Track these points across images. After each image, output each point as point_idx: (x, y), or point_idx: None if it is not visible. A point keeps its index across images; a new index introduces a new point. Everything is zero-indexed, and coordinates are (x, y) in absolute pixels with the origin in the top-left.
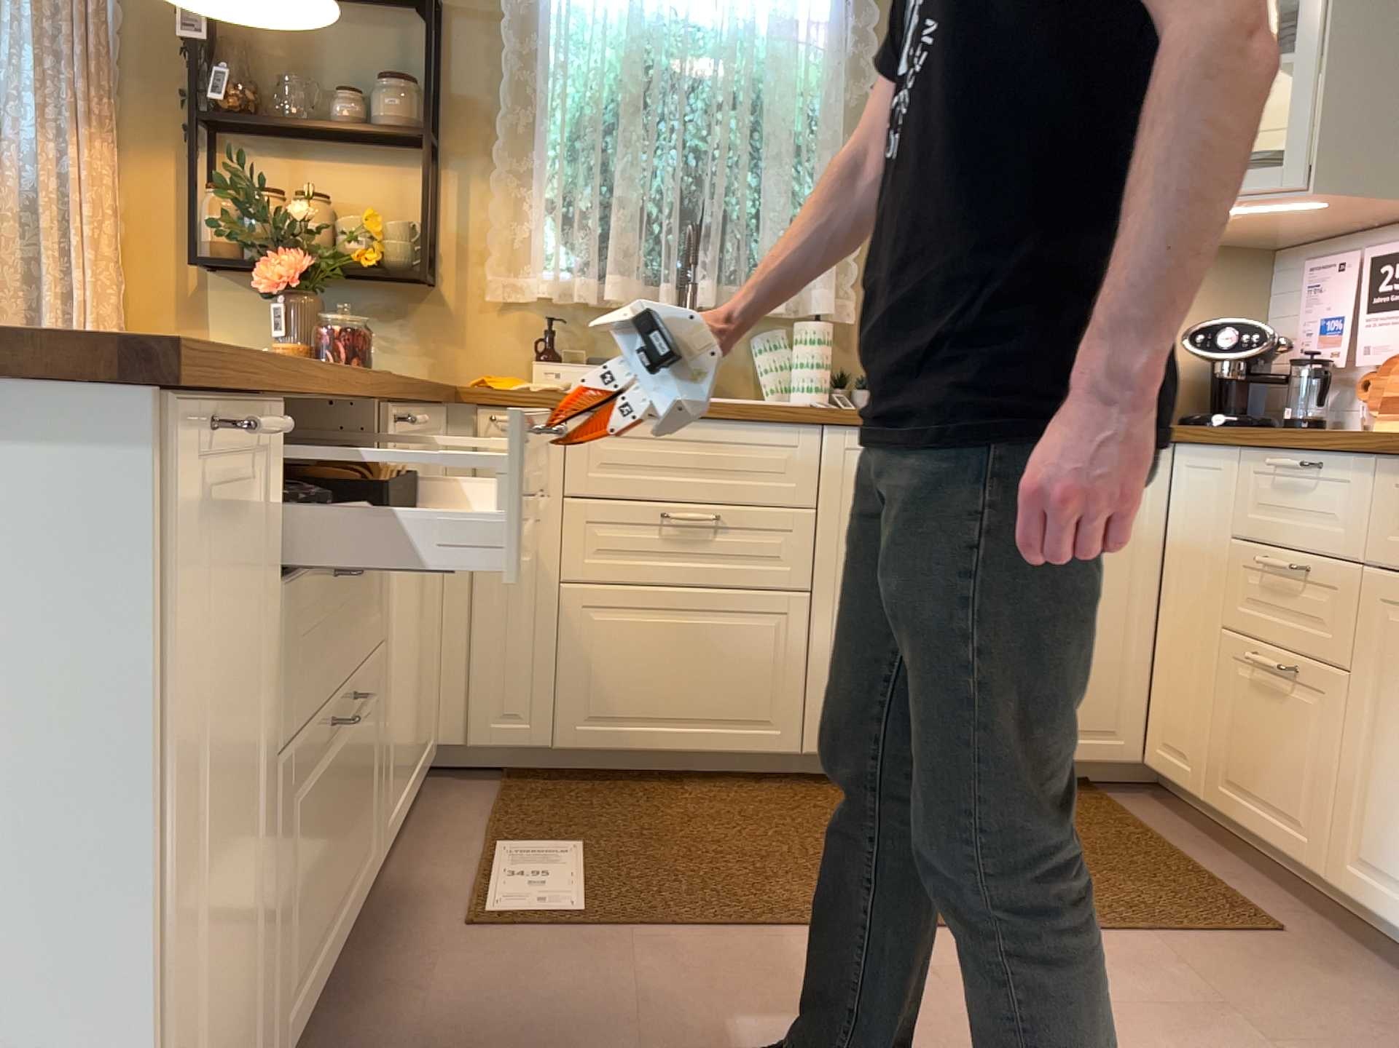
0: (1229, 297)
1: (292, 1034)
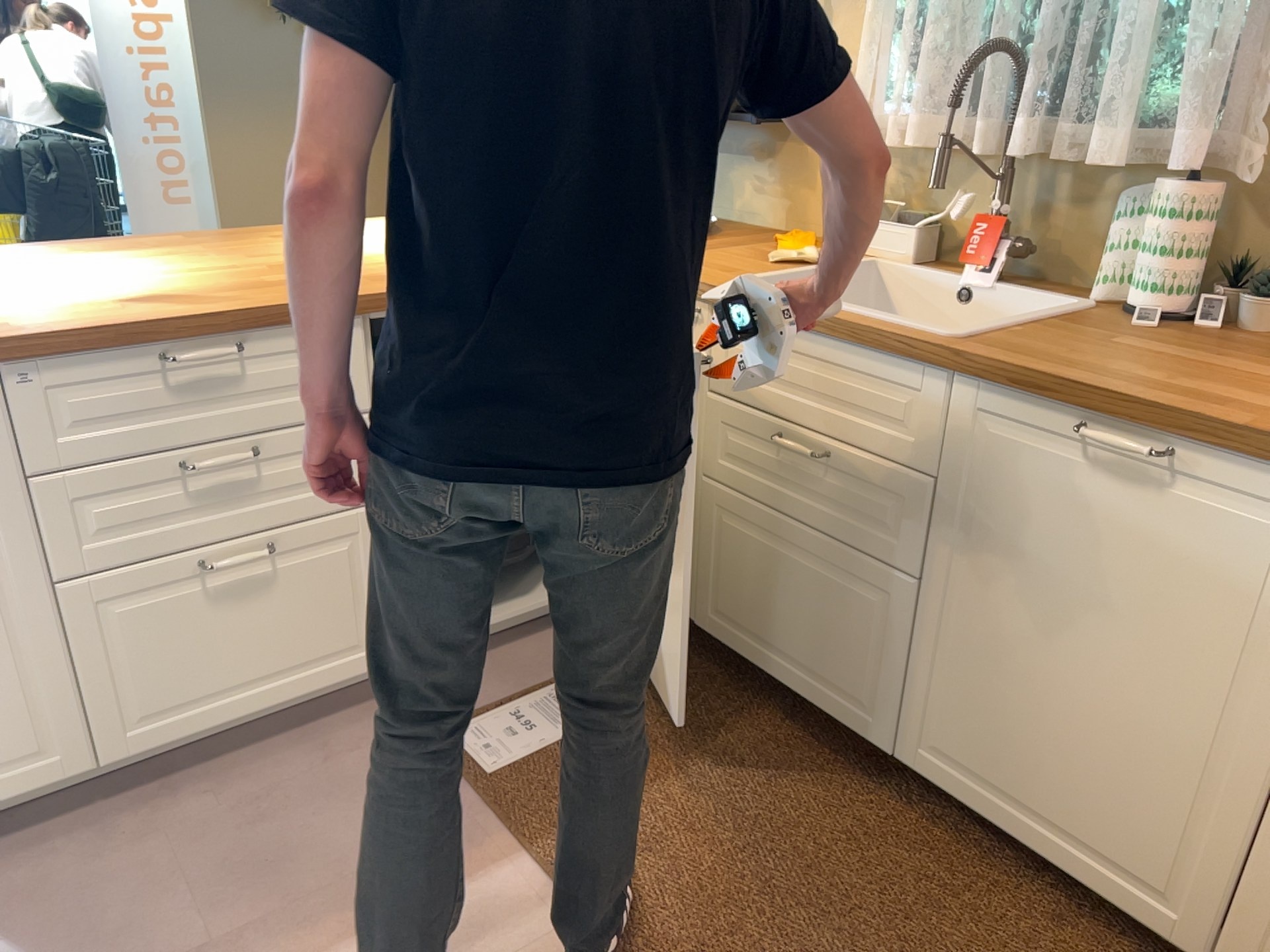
0: None
1: (177, 739)
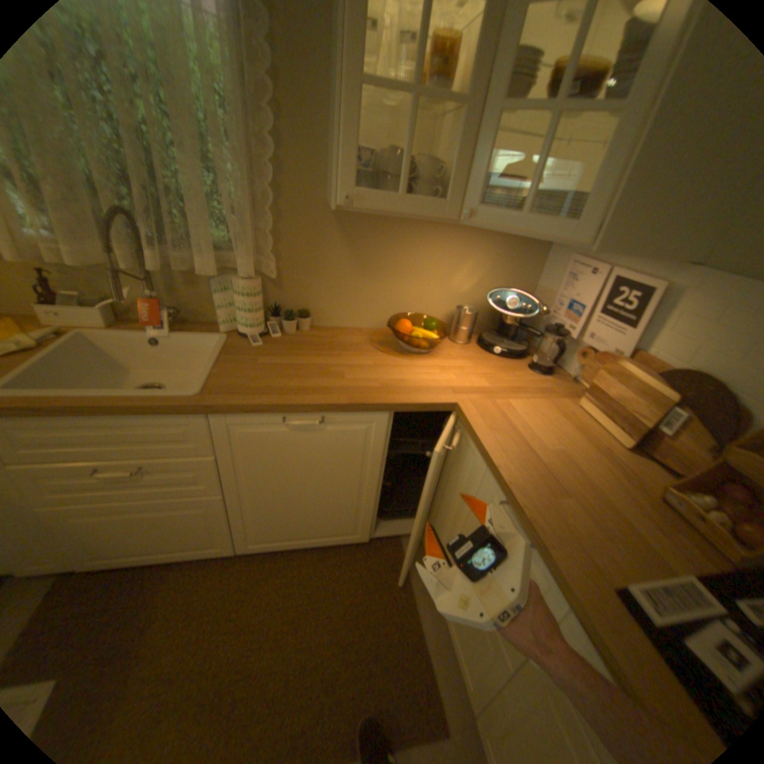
0: (522, 260)
1: None
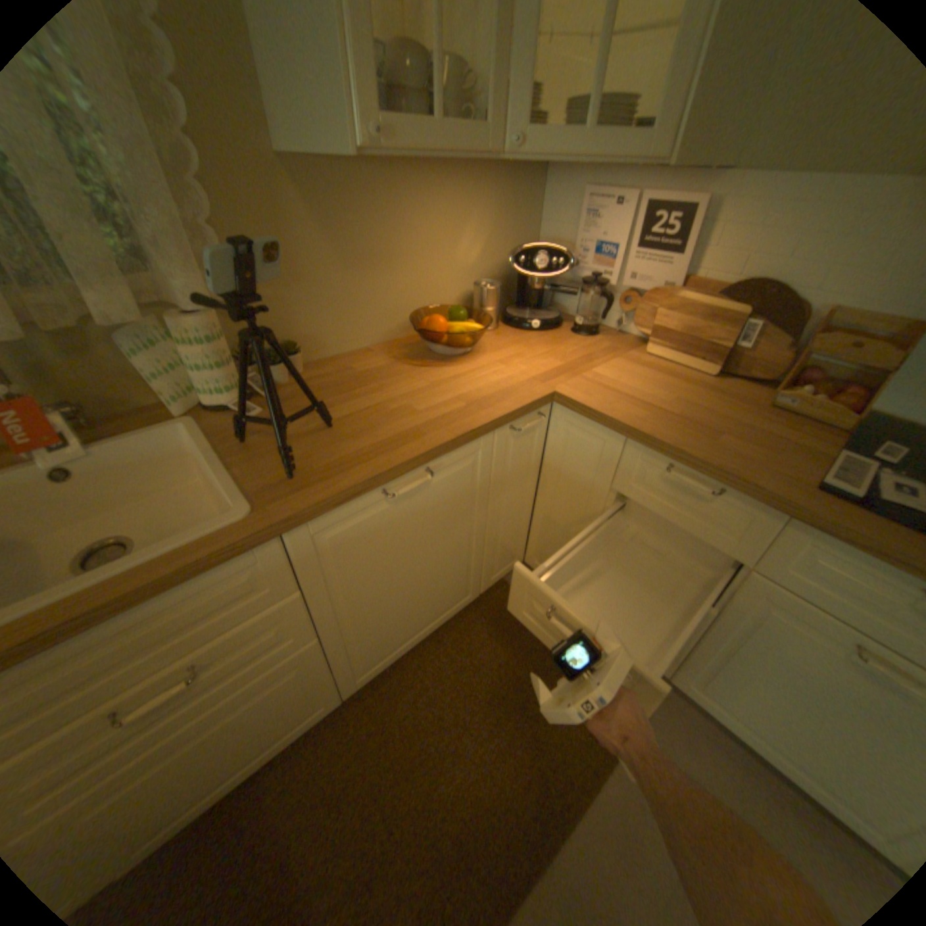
0: (521, 208)
1: None
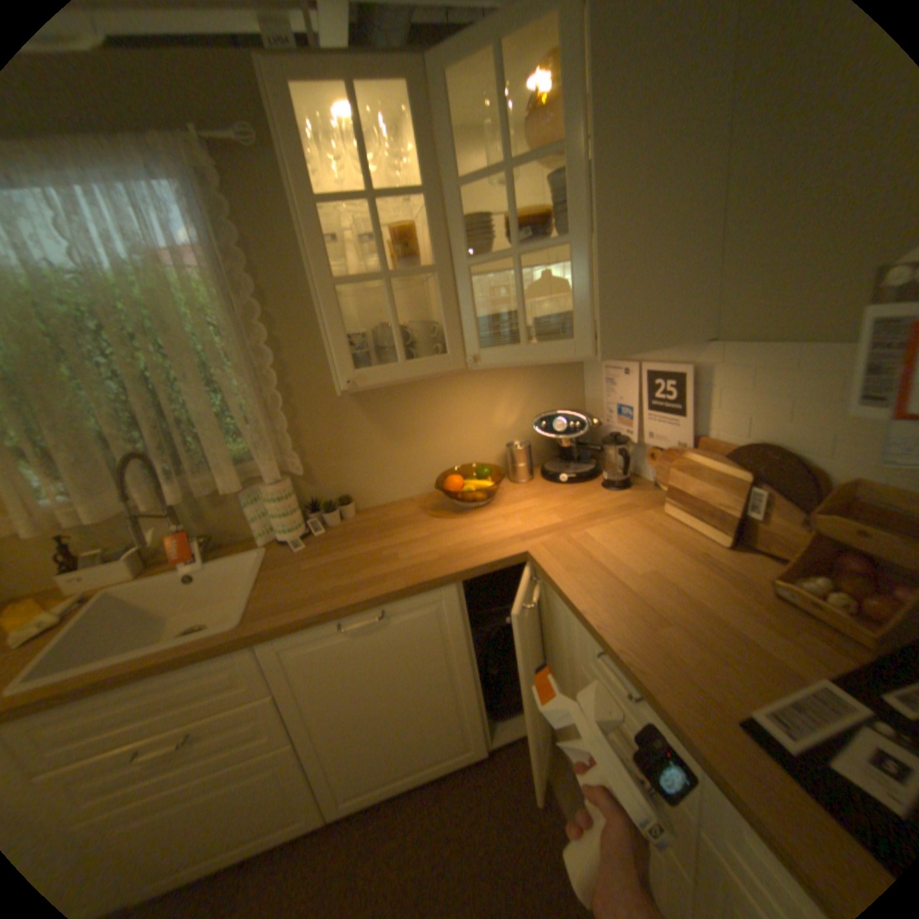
0: (557, 378)
1: None
